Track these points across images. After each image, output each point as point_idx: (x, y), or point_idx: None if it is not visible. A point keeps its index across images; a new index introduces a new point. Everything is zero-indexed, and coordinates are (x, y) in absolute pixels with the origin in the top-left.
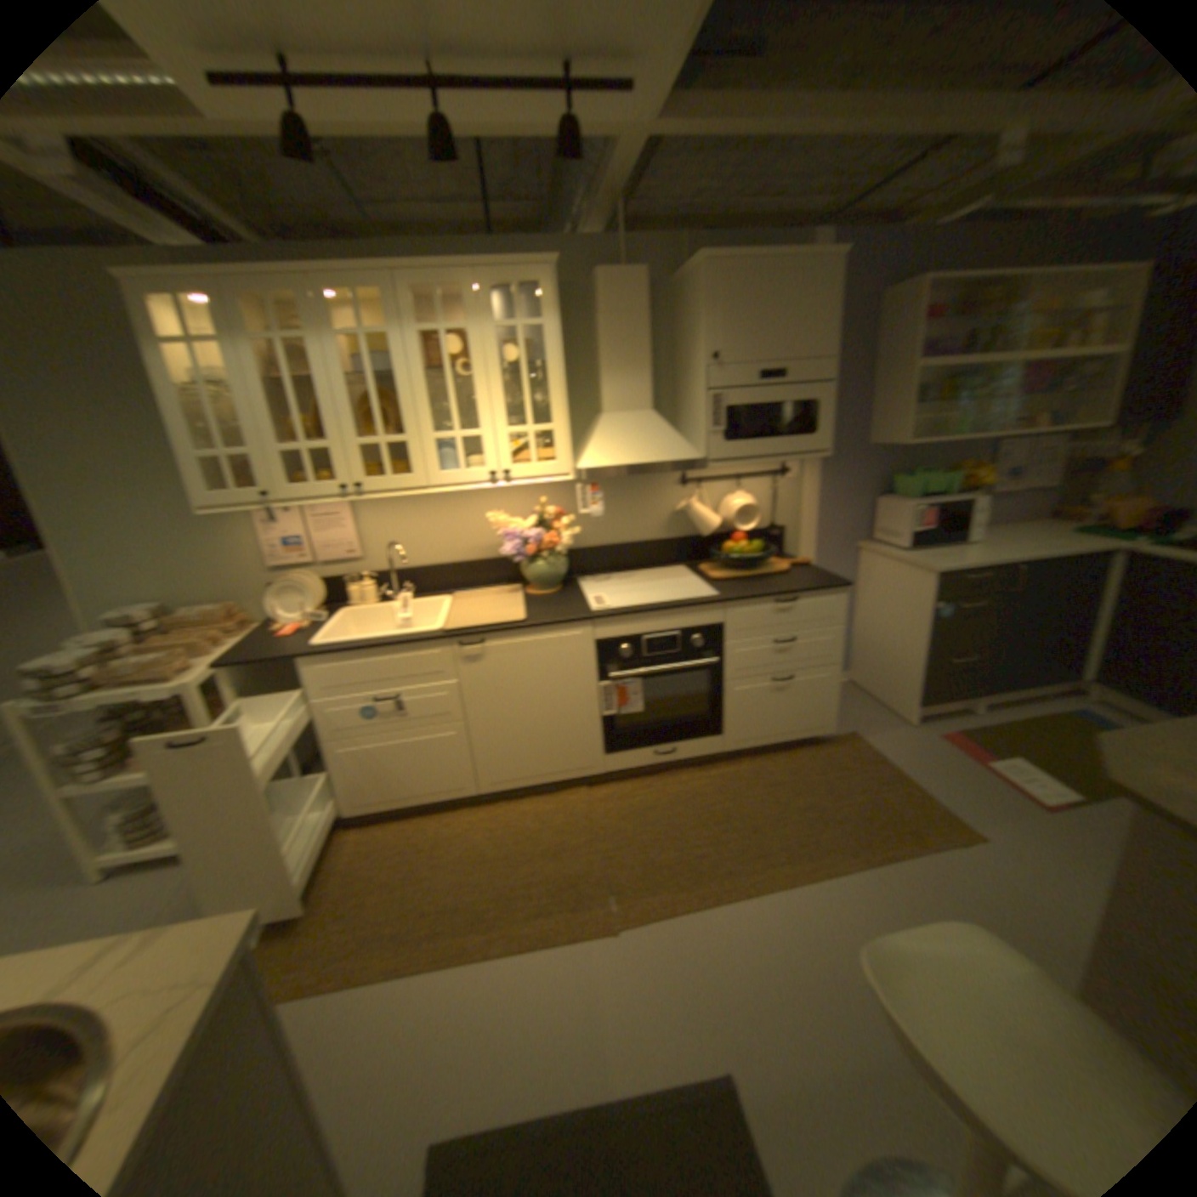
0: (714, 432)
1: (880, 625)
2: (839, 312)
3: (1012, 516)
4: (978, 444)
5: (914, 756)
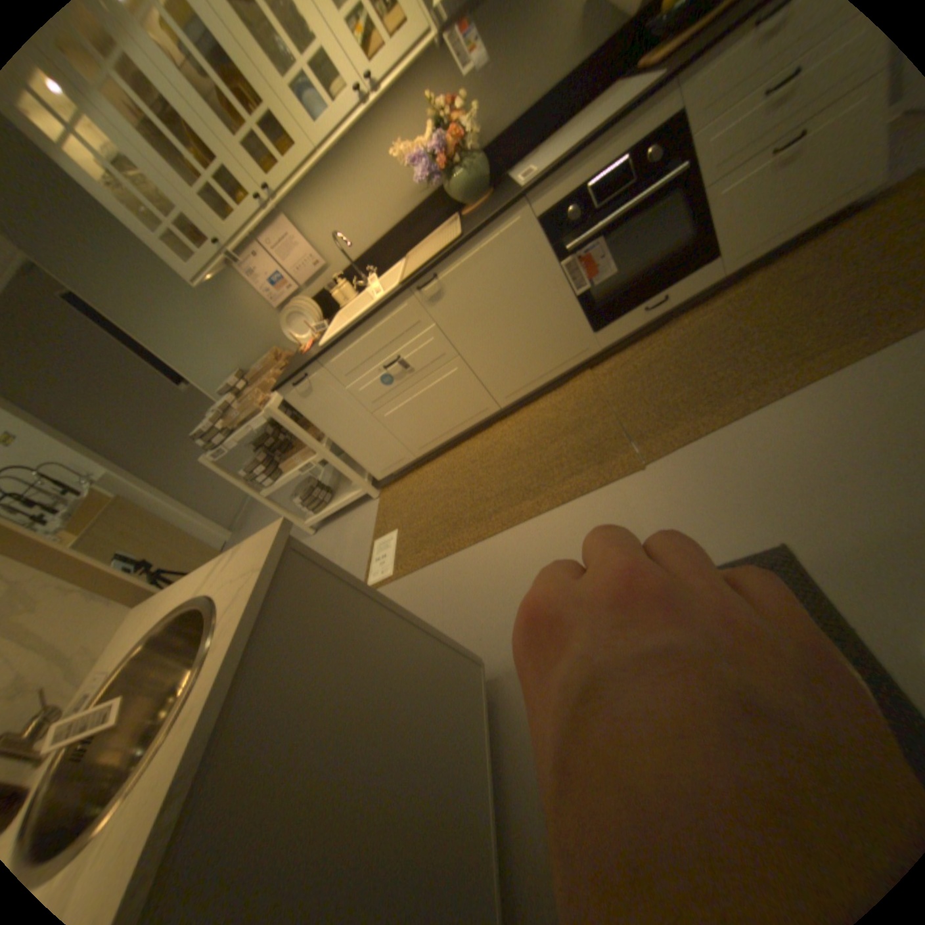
0: None
1: None
2: None
3: None
4: None
5: None
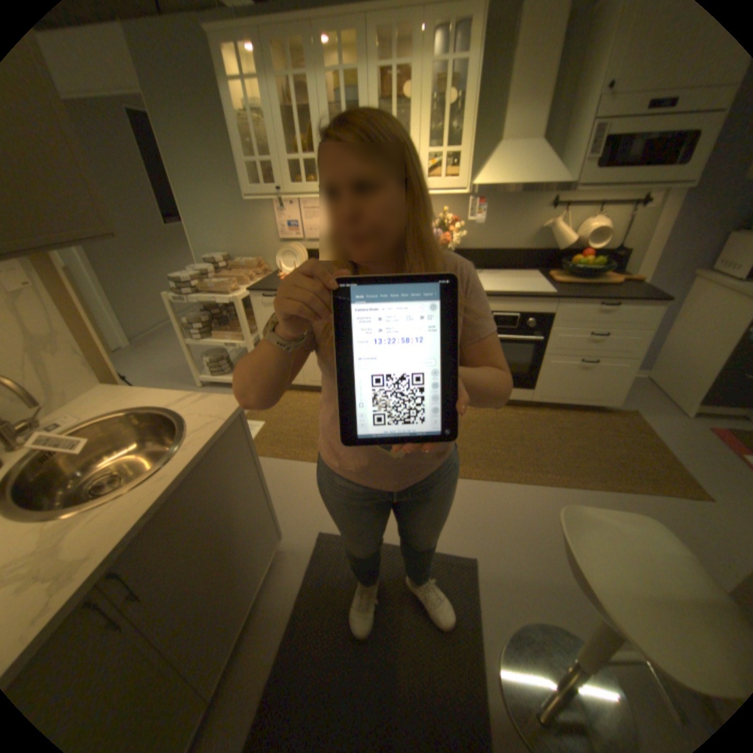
0: (589, 159)
1: (689, 339)
2: None
3: None
4: None
5: (678, 436)
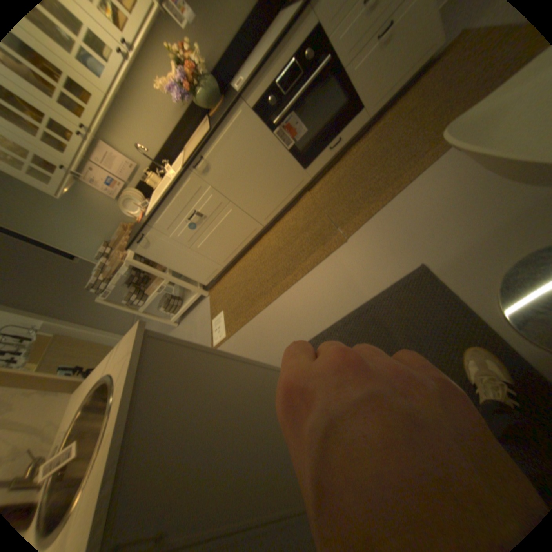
0: None
1: None
2: None
3: None
4: None
5: None
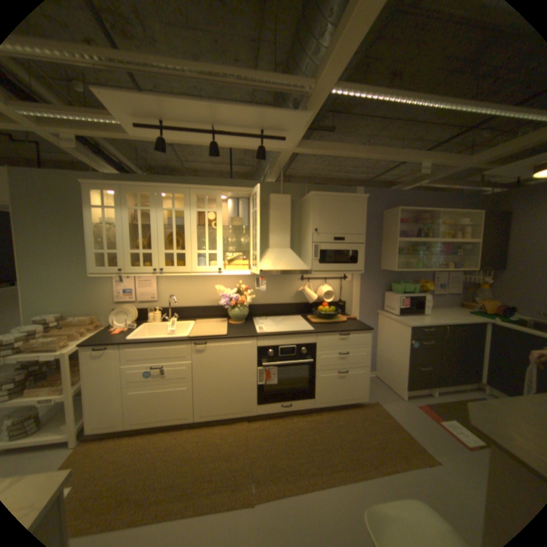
0: (314, 259)
1: (387, 350)
2: (364, 218)
3: (442, 304)
4: (425, 273)
5: (404, 416)
